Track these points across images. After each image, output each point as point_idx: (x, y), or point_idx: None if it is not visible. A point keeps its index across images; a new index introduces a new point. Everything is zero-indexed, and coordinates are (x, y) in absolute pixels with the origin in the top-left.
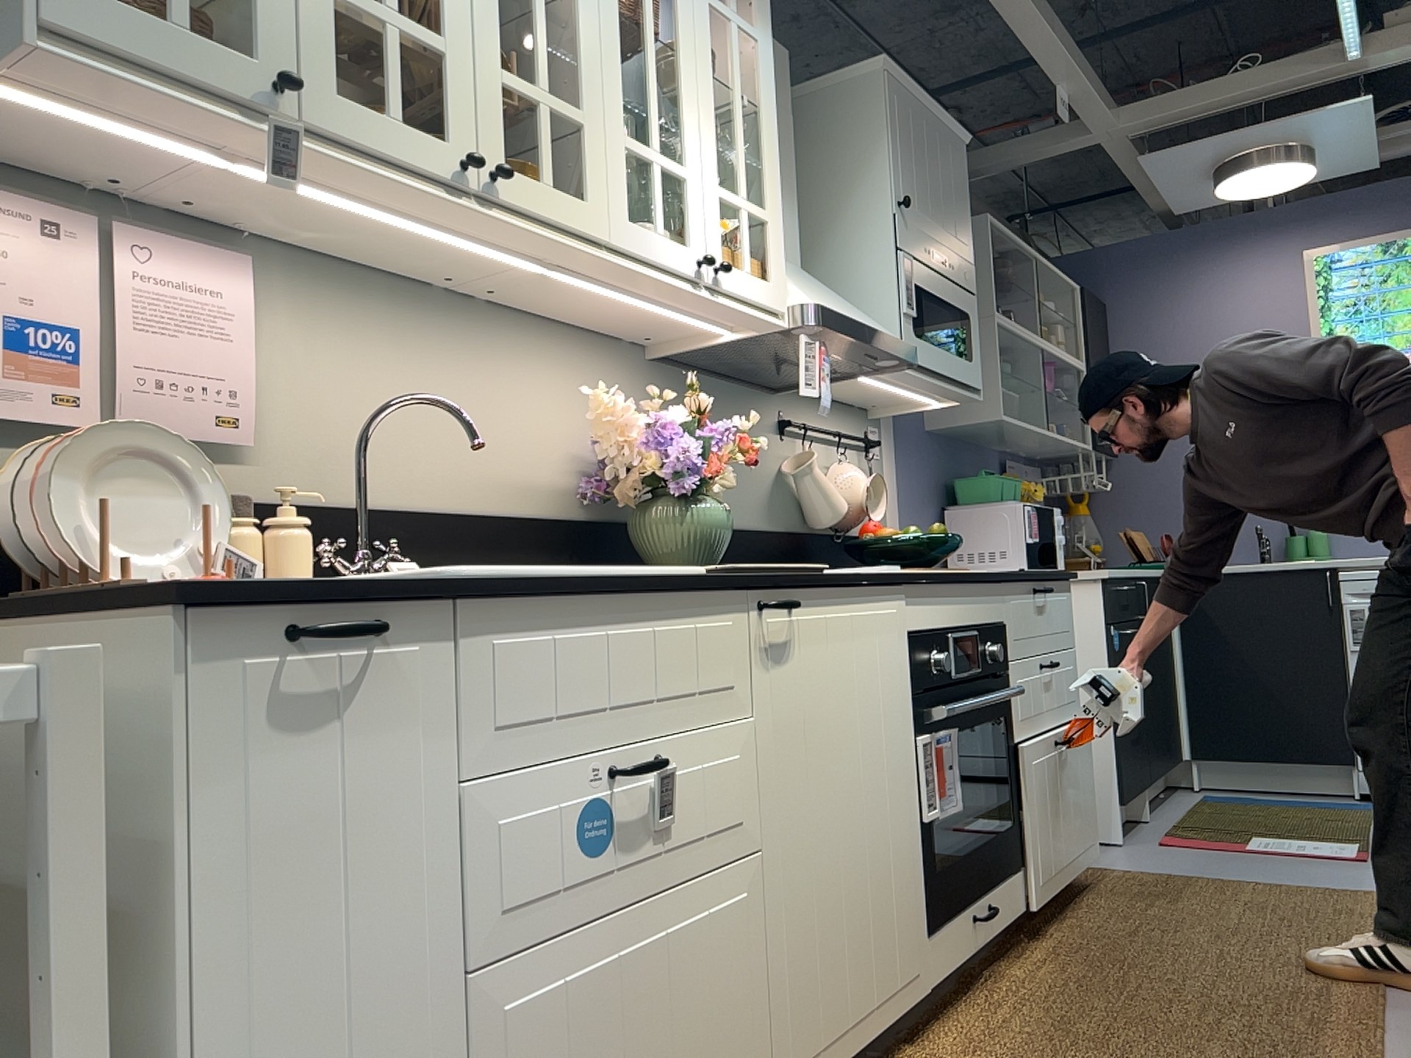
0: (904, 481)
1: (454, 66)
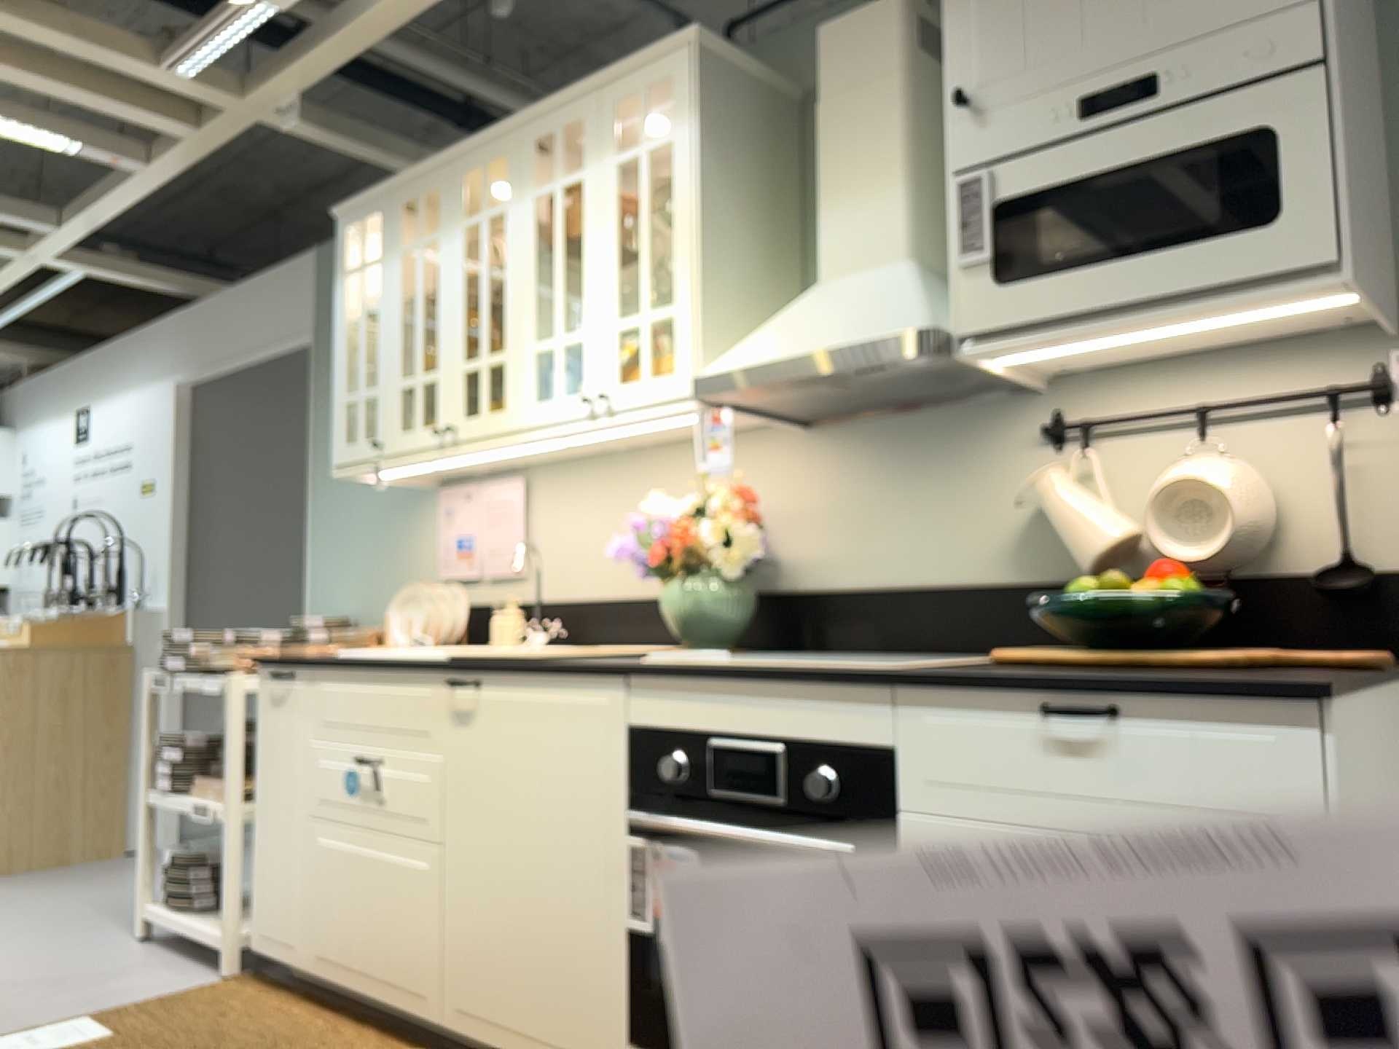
0: None
1: (440, 381)
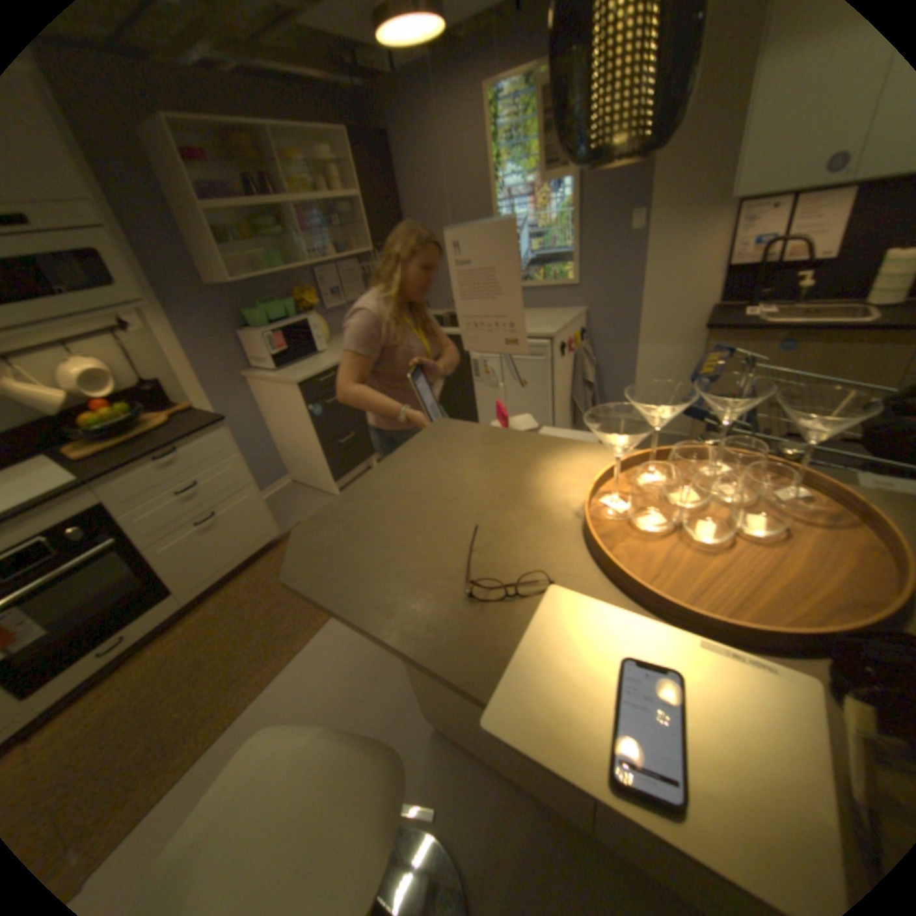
0: (178, 331)
1: None
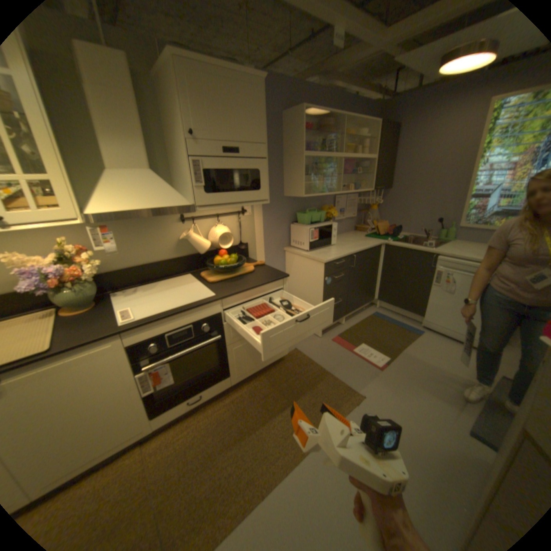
0: (265, 219)
1: None
